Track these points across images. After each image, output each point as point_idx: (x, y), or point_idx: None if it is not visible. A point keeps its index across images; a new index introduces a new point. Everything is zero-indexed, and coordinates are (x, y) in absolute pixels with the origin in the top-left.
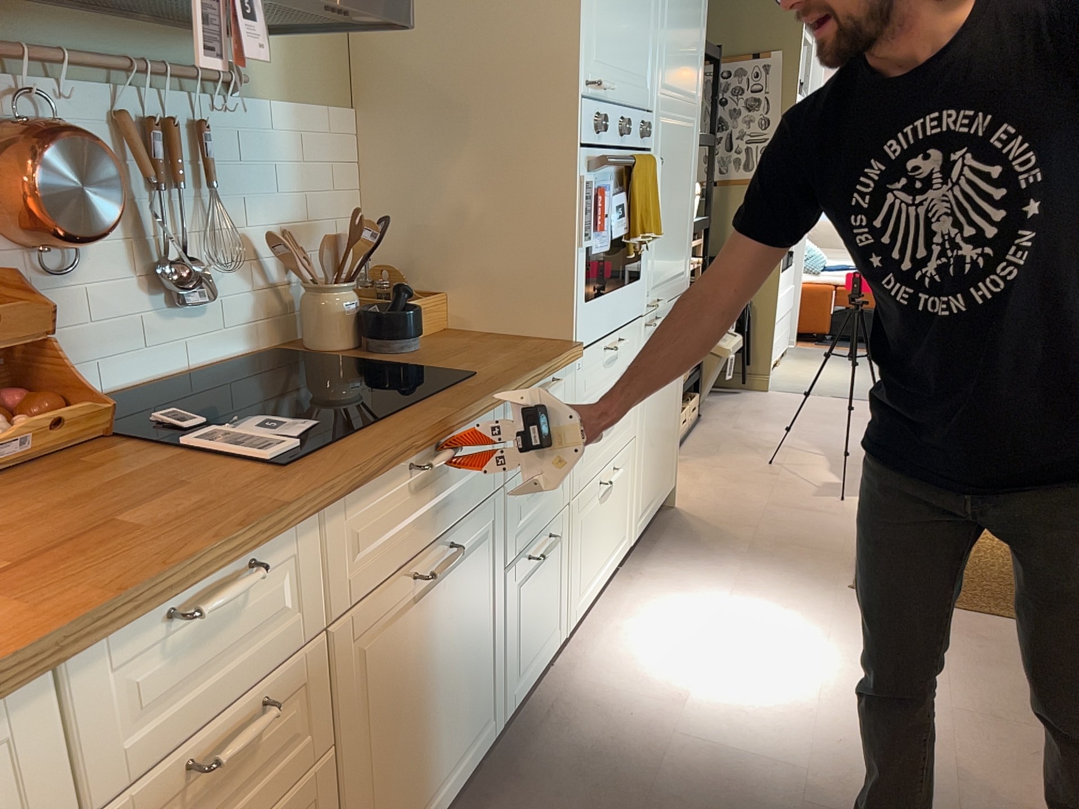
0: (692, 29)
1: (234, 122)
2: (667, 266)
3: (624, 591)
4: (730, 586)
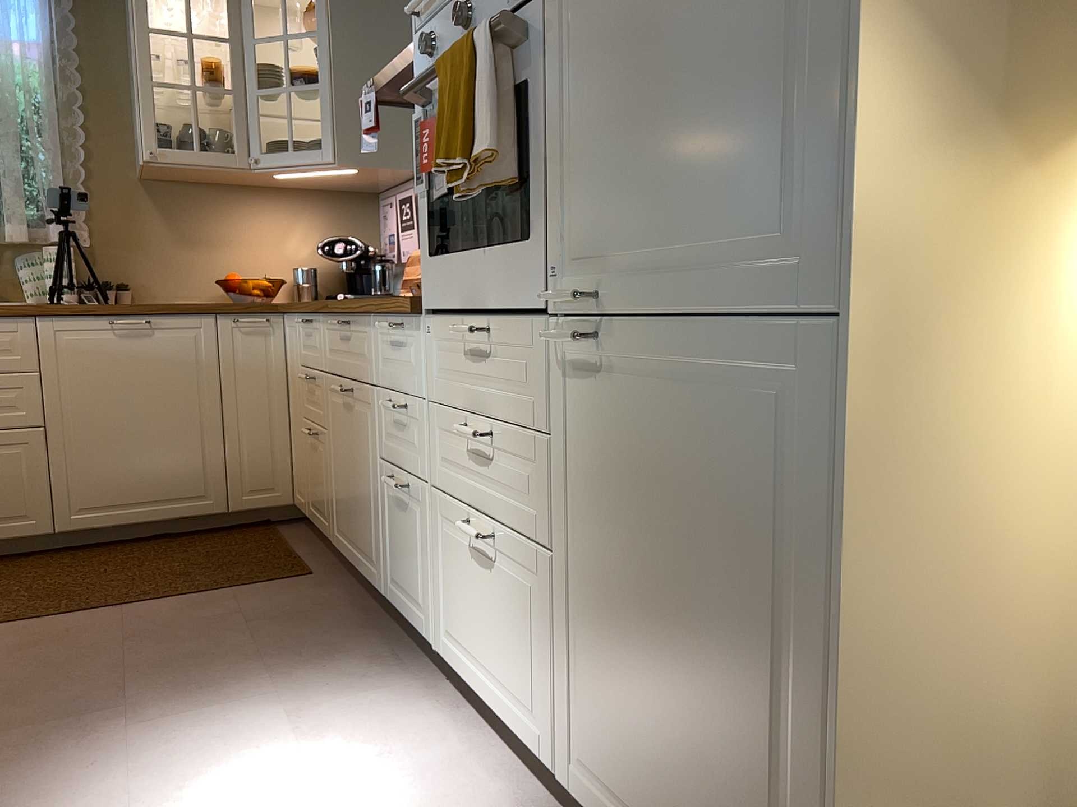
0: None
1: None
2: (642, 217)
3: (521, 803)
4: None
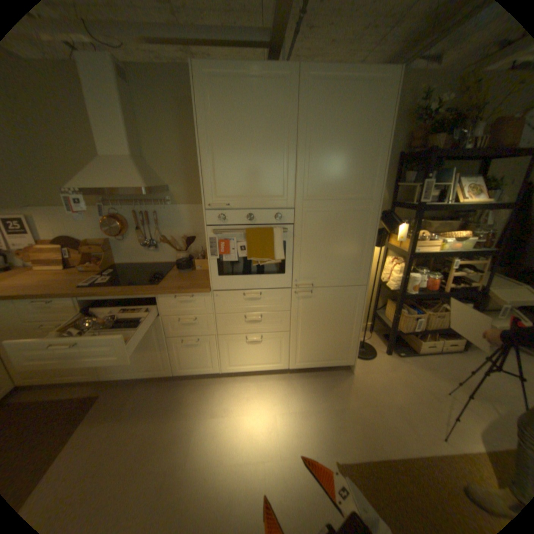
0: (353, 163)
1: (166, 211)
2: (323, 272)
3: (274, 380)
4: (301, 412)
